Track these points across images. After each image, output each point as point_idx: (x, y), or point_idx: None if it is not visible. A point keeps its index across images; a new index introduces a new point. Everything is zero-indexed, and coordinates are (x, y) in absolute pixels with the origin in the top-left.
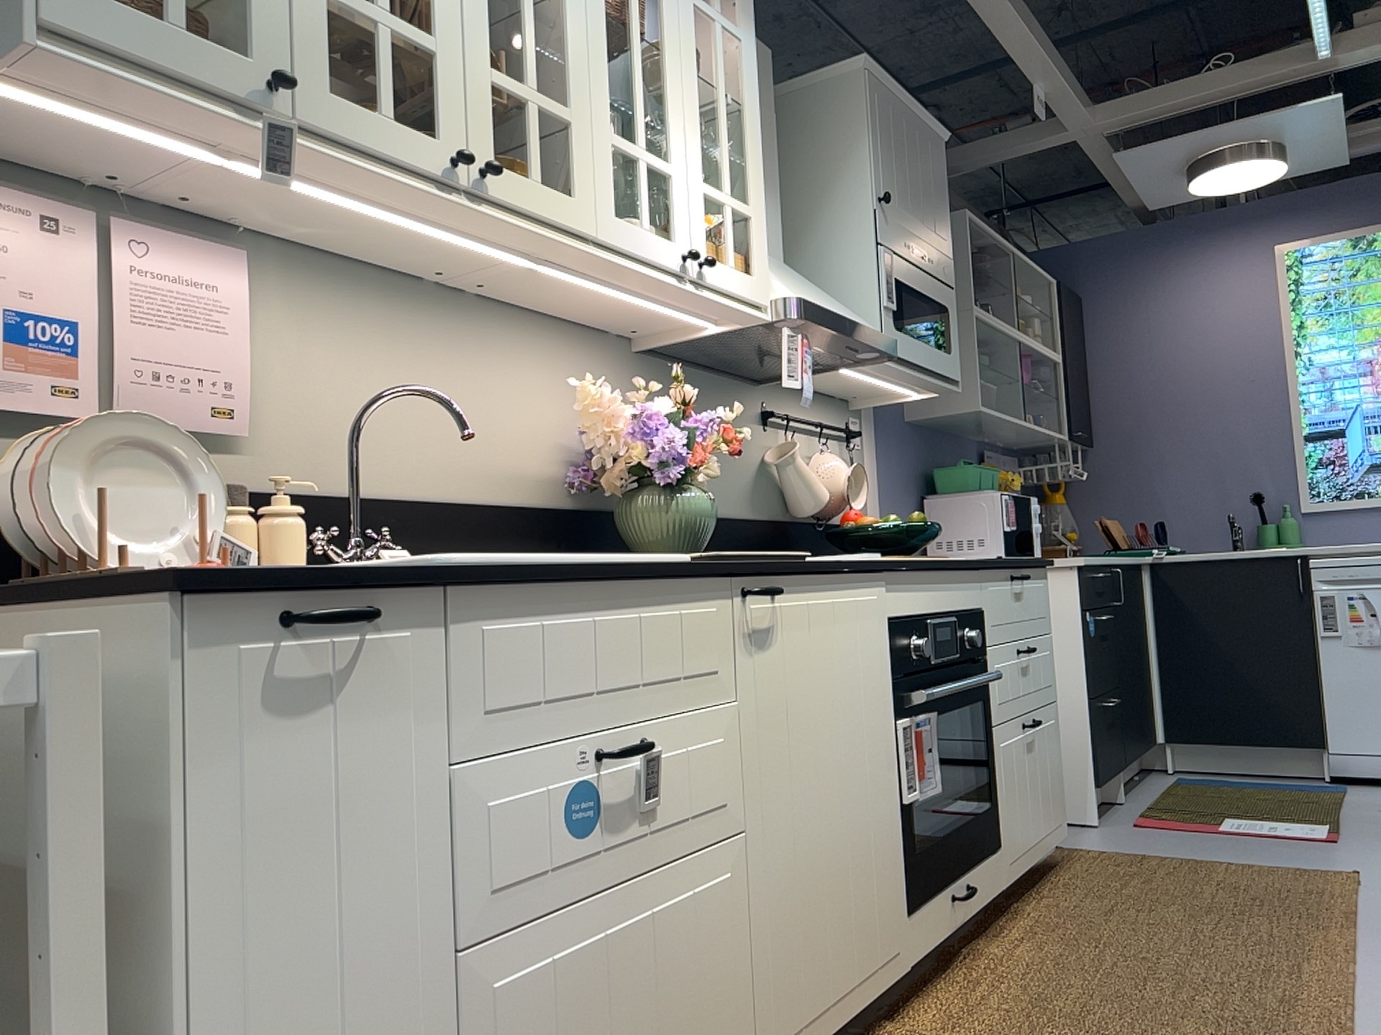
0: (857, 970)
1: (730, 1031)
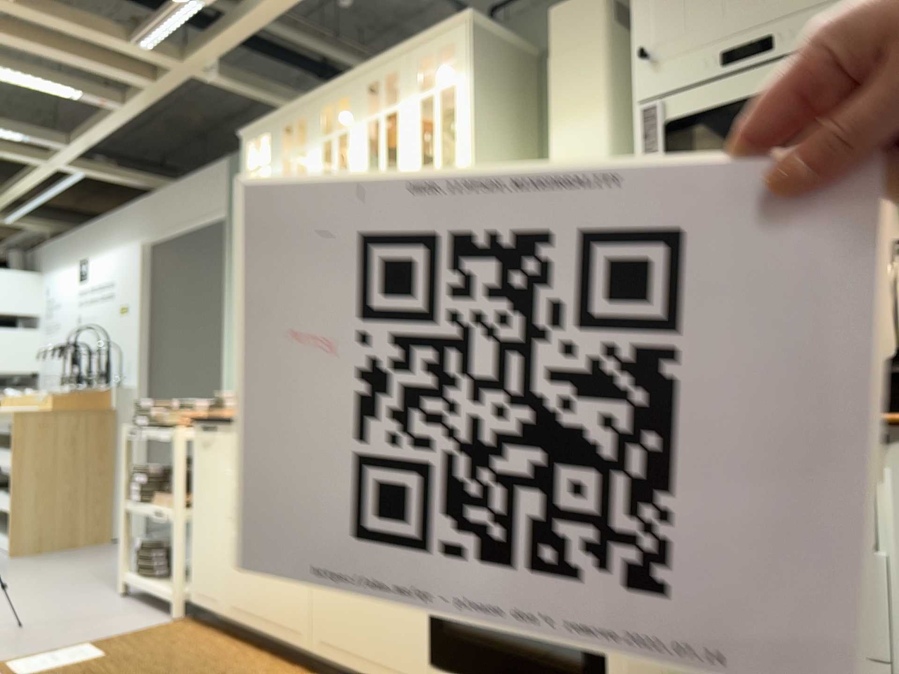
0: (373, 655)
1: (297, 612)
